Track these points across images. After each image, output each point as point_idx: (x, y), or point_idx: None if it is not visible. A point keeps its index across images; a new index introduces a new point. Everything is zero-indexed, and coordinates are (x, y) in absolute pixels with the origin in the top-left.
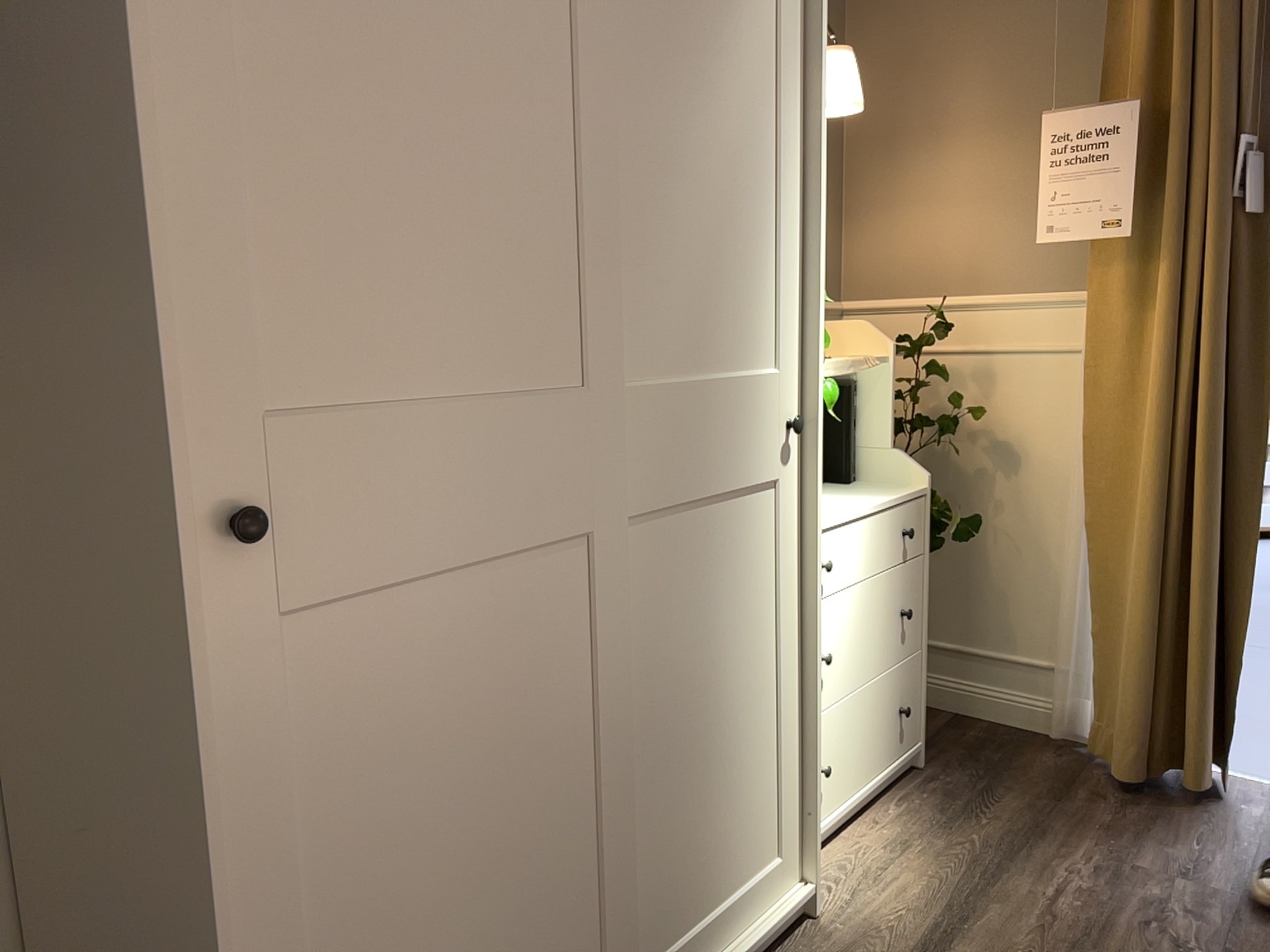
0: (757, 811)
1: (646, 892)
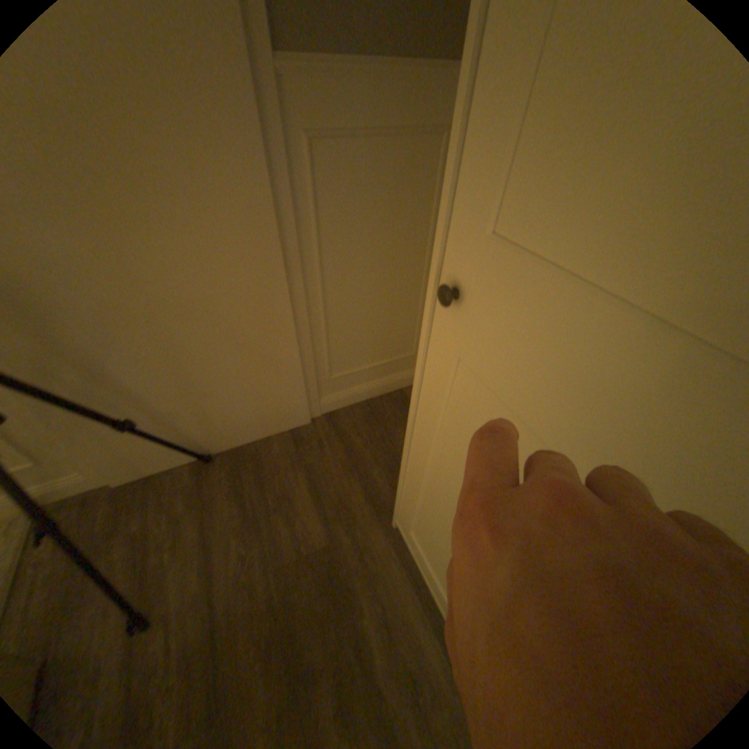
0: None
1: None
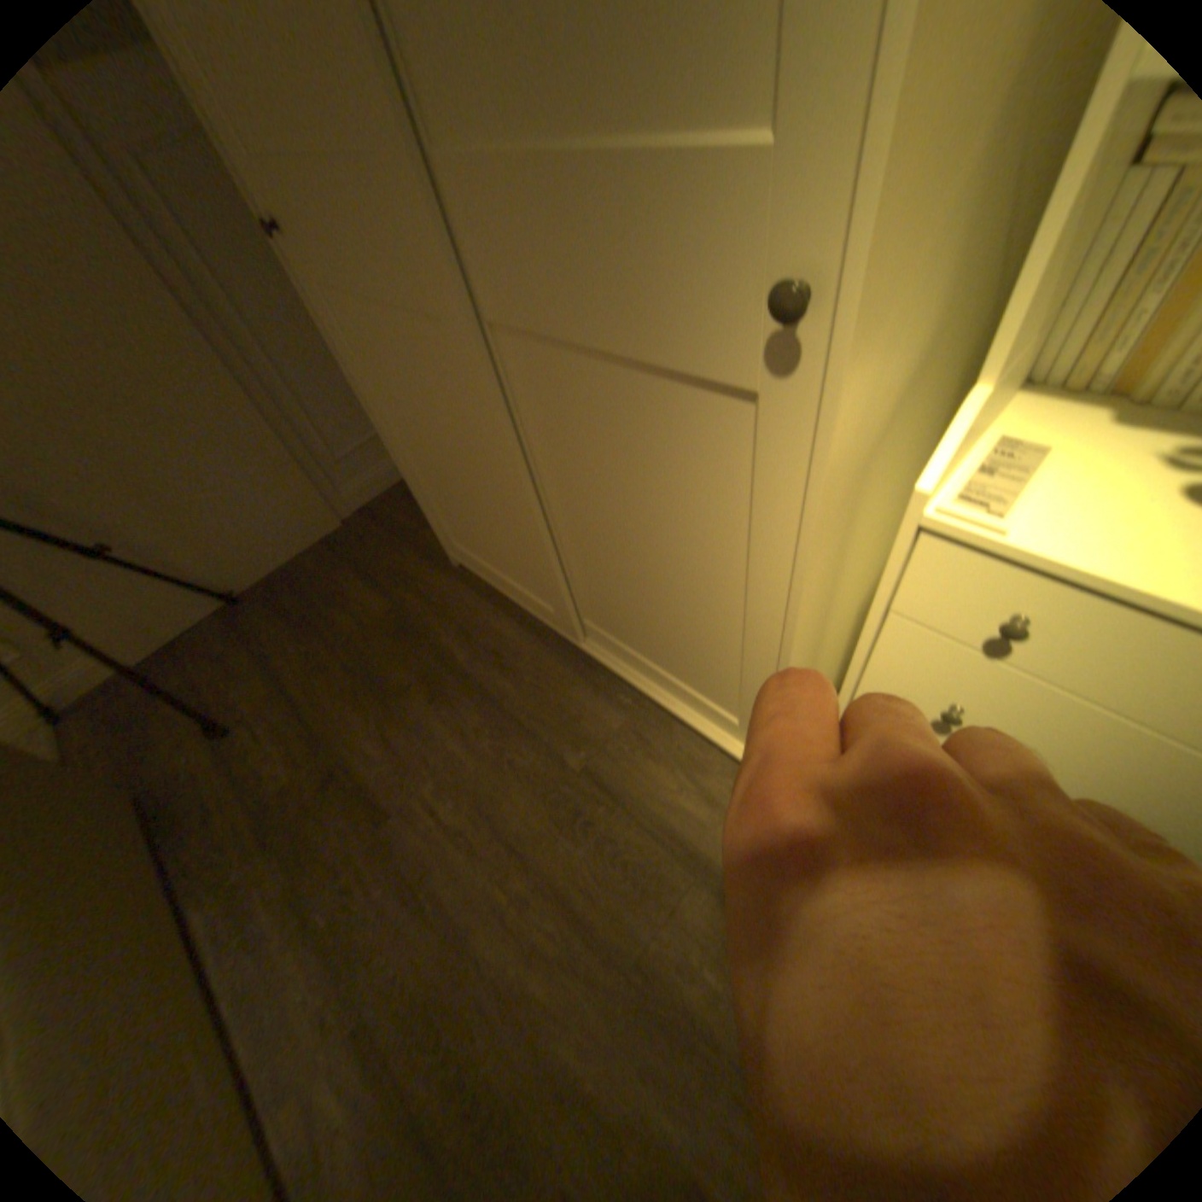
0: (706, 671)
1: (589, 597)
